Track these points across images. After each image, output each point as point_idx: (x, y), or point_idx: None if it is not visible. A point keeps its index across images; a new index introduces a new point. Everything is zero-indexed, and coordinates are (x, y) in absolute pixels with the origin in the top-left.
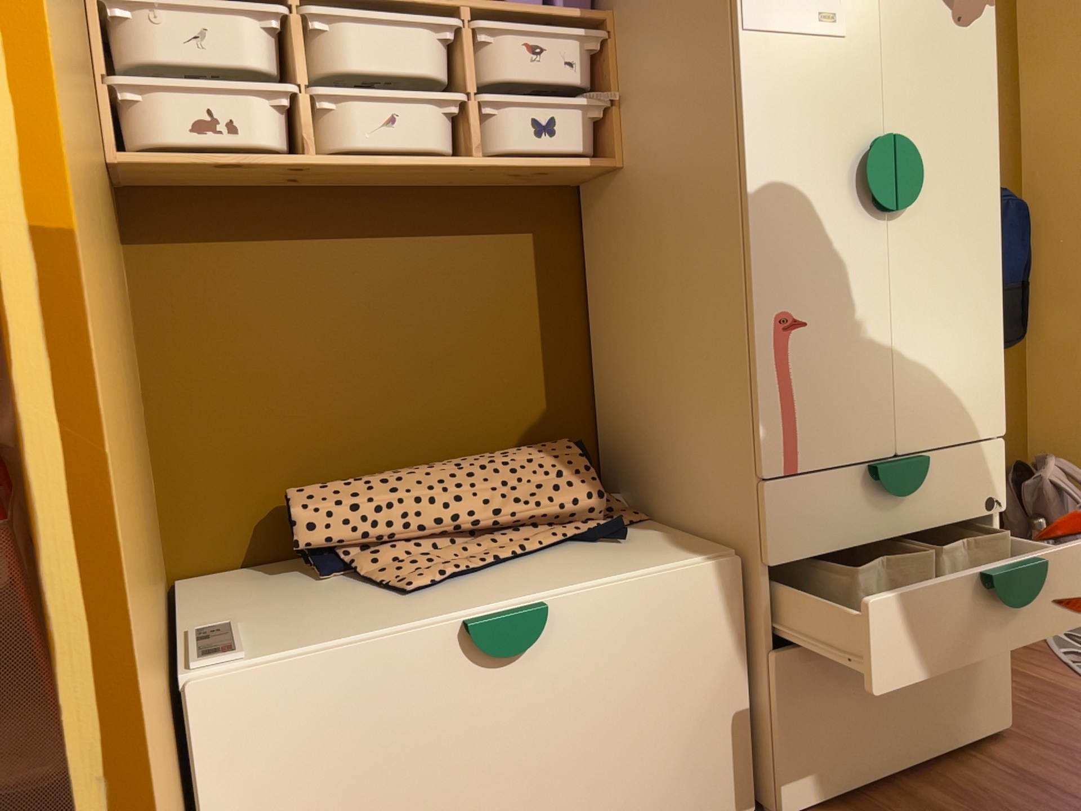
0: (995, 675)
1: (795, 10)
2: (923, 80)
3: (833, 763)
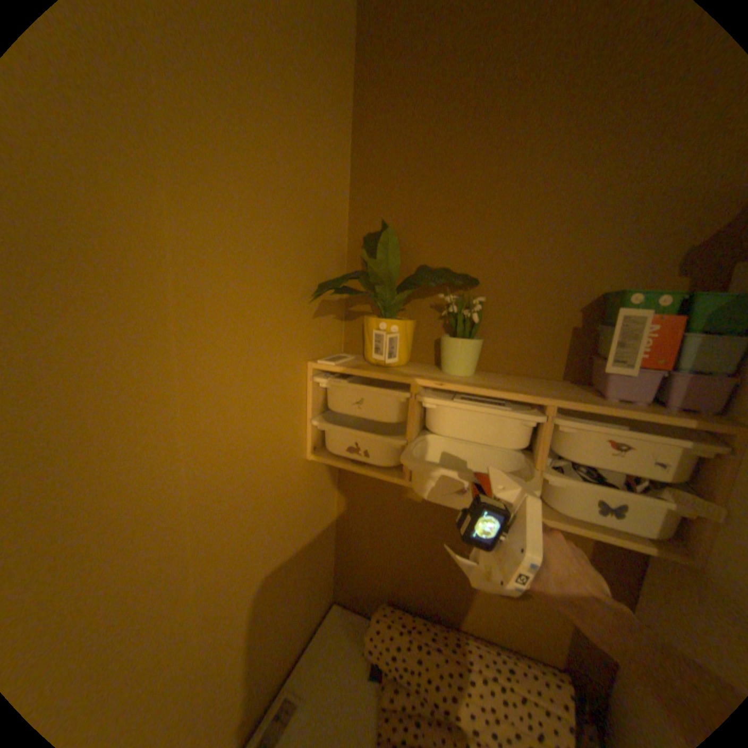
0: None
1: None
2: None
3: None
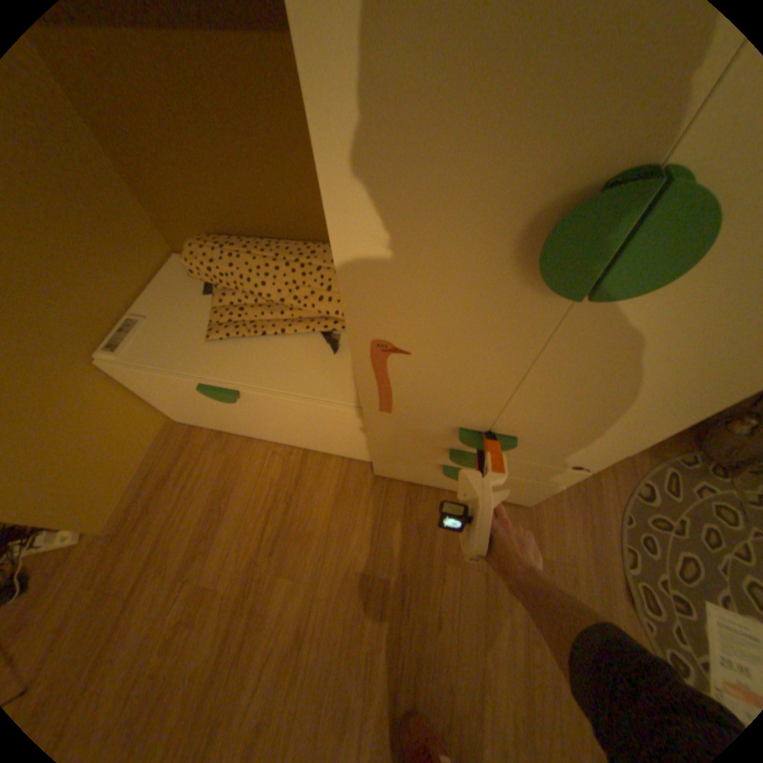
0: (527, 497)
1: None
2: None
3: (403, 476)
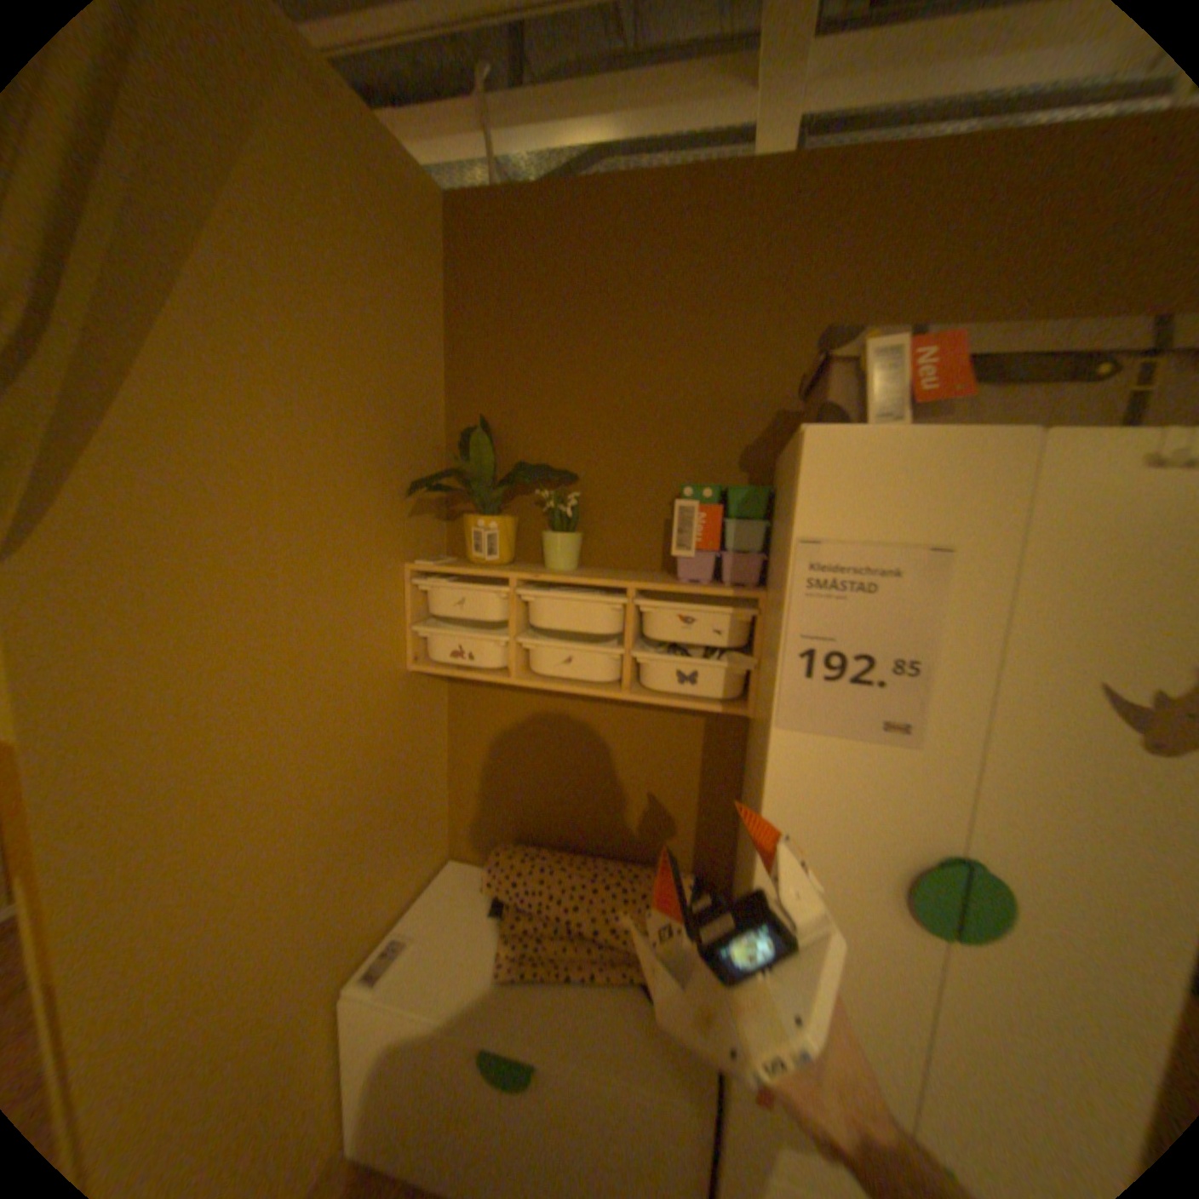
0: None
1: (851, 715)
2: (1058, 809)
3: None
